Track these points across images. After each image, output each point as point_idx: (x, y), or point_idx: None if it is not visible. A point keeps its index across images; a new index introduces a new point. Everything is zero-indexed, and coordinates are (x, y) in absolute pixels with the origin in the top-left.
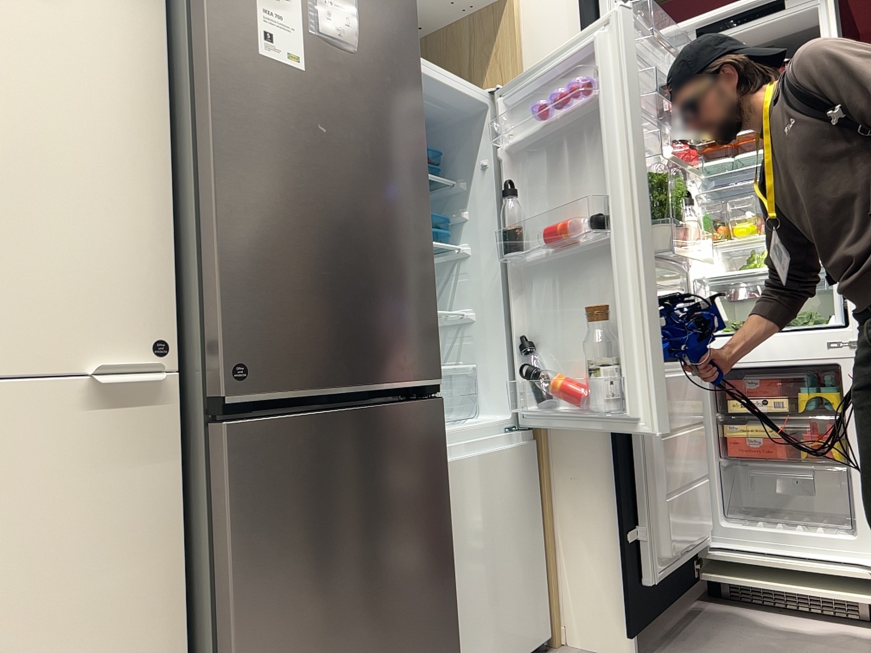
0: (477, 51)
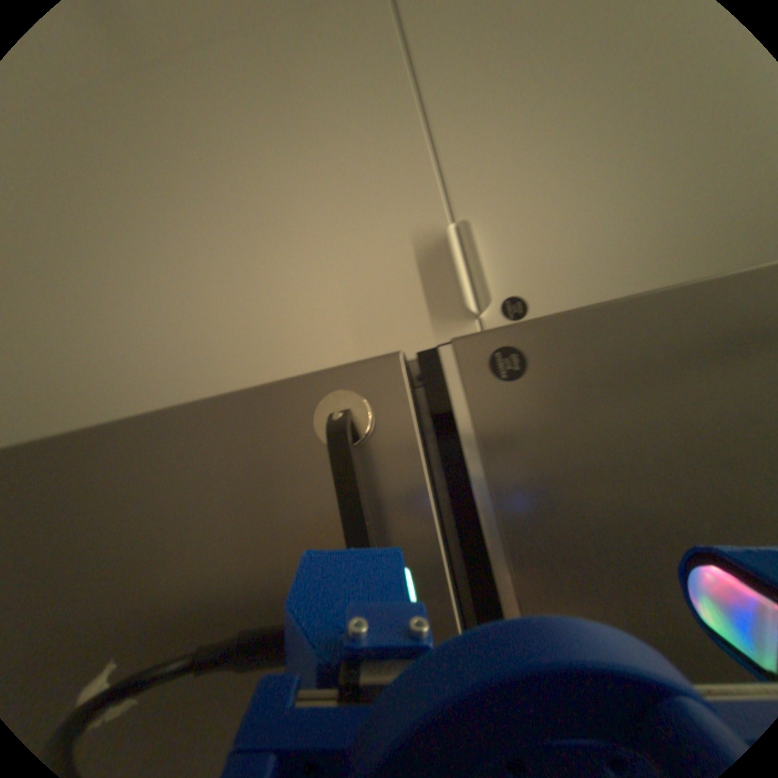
0: None
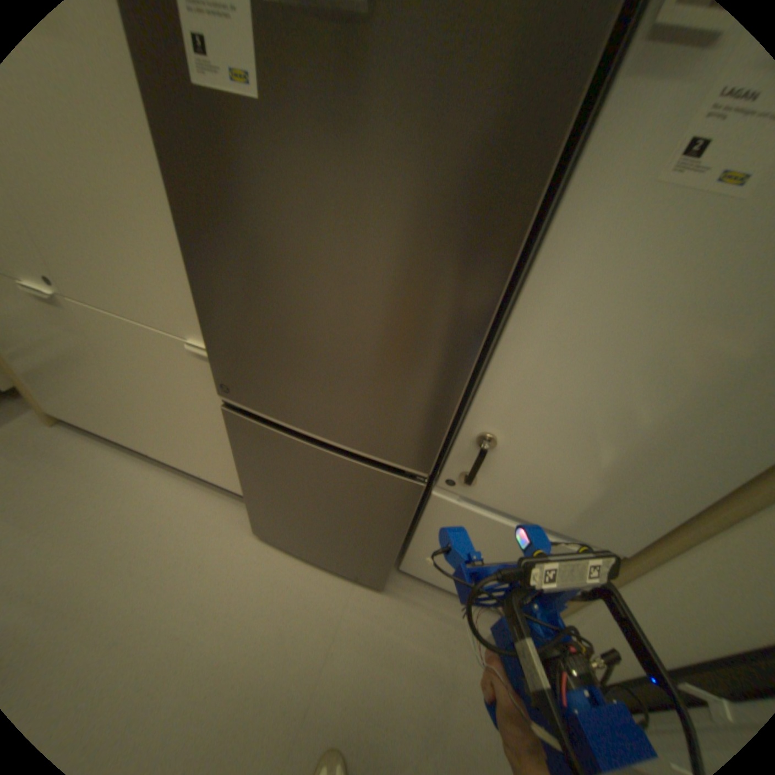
0: None
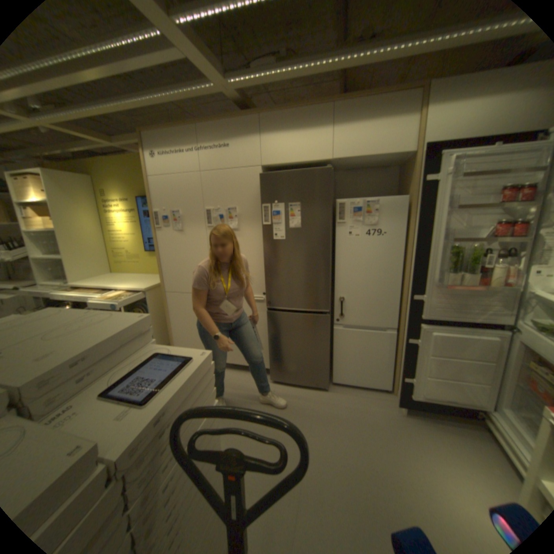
0: (410, 174)
